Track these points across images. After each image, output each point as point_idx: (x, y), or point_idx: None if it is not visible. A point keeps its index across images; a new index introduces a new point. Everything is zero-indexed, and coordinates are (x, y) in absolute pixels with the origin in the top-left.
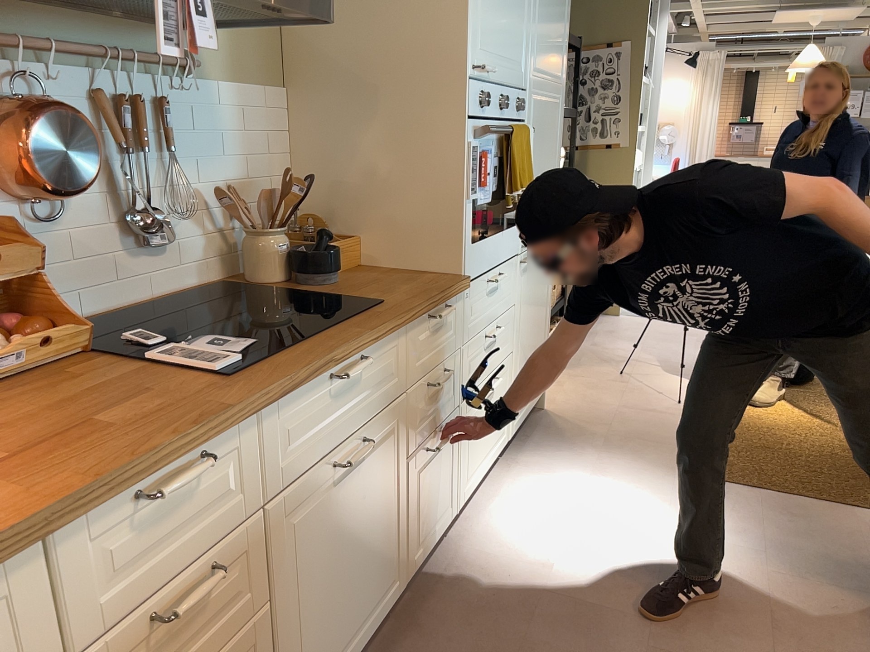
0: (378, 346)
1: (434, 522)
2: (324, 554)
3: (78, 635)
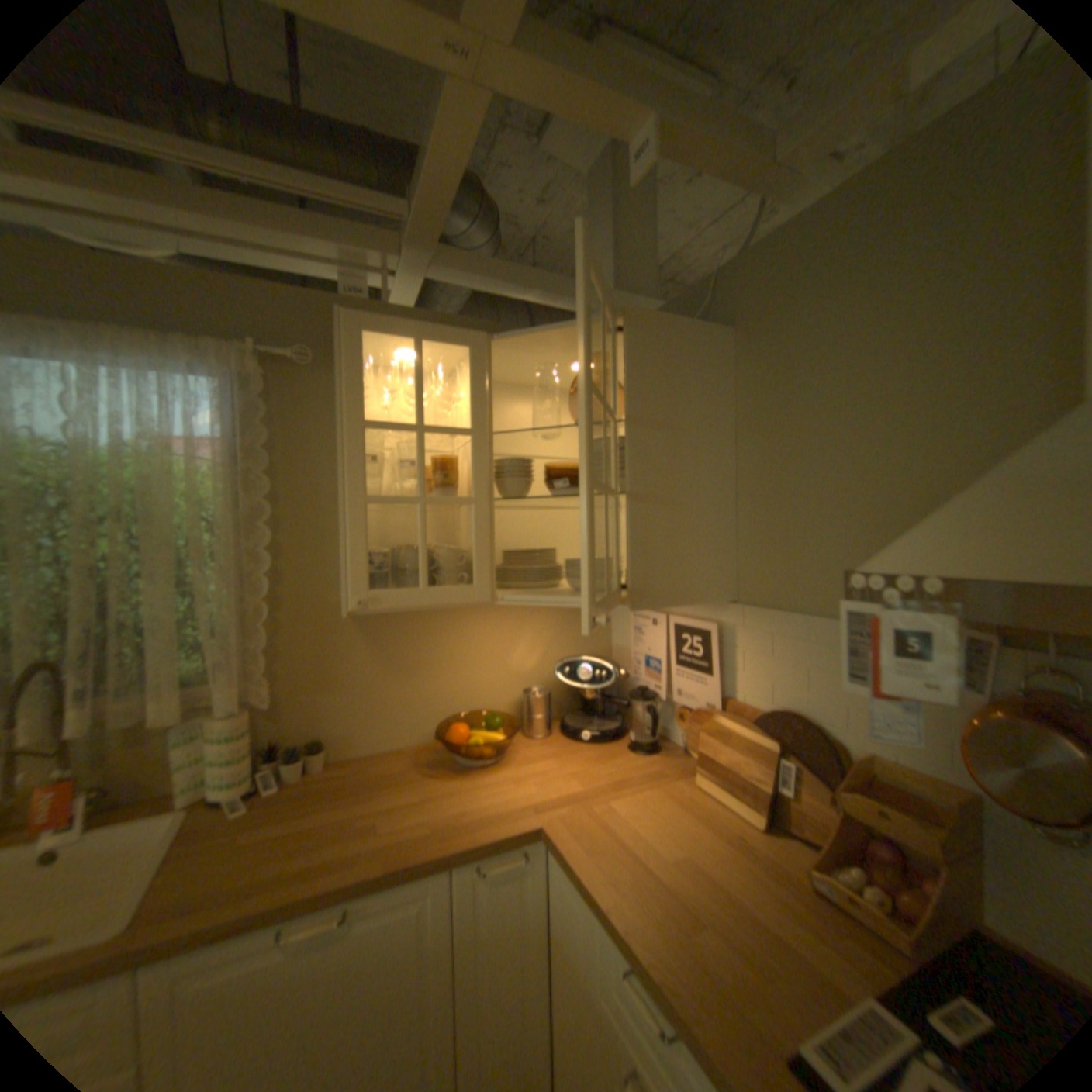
0: None
1: None
2: None
3: (607, 997)
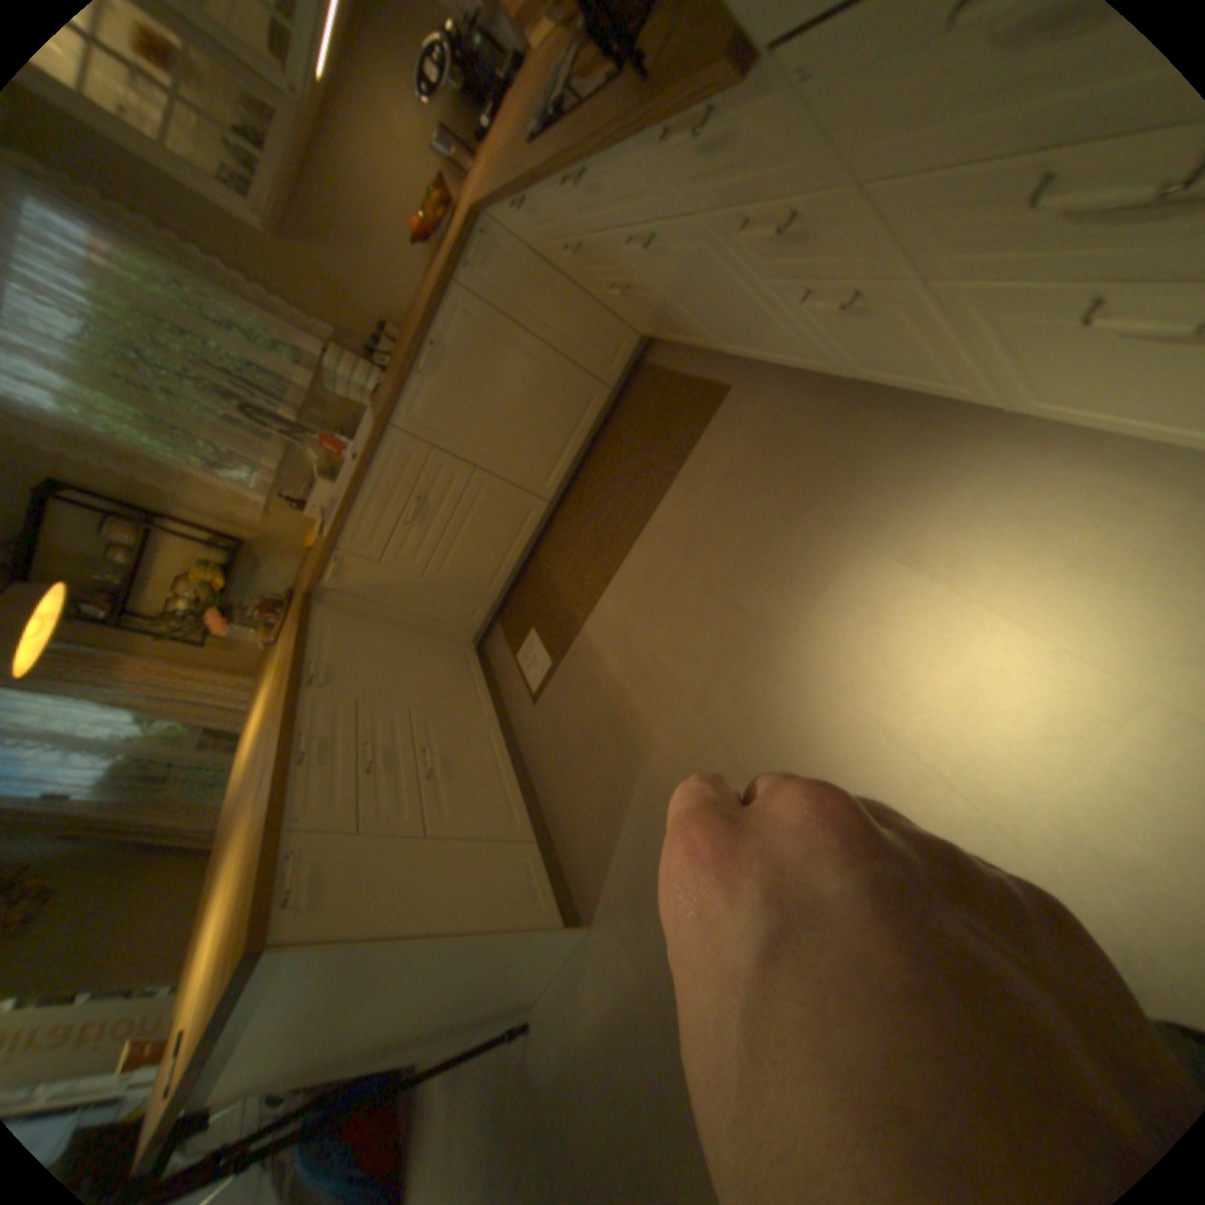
0: (596, 159)
1: (909, 371)
2: (674, 283)
3: (542, 234)
